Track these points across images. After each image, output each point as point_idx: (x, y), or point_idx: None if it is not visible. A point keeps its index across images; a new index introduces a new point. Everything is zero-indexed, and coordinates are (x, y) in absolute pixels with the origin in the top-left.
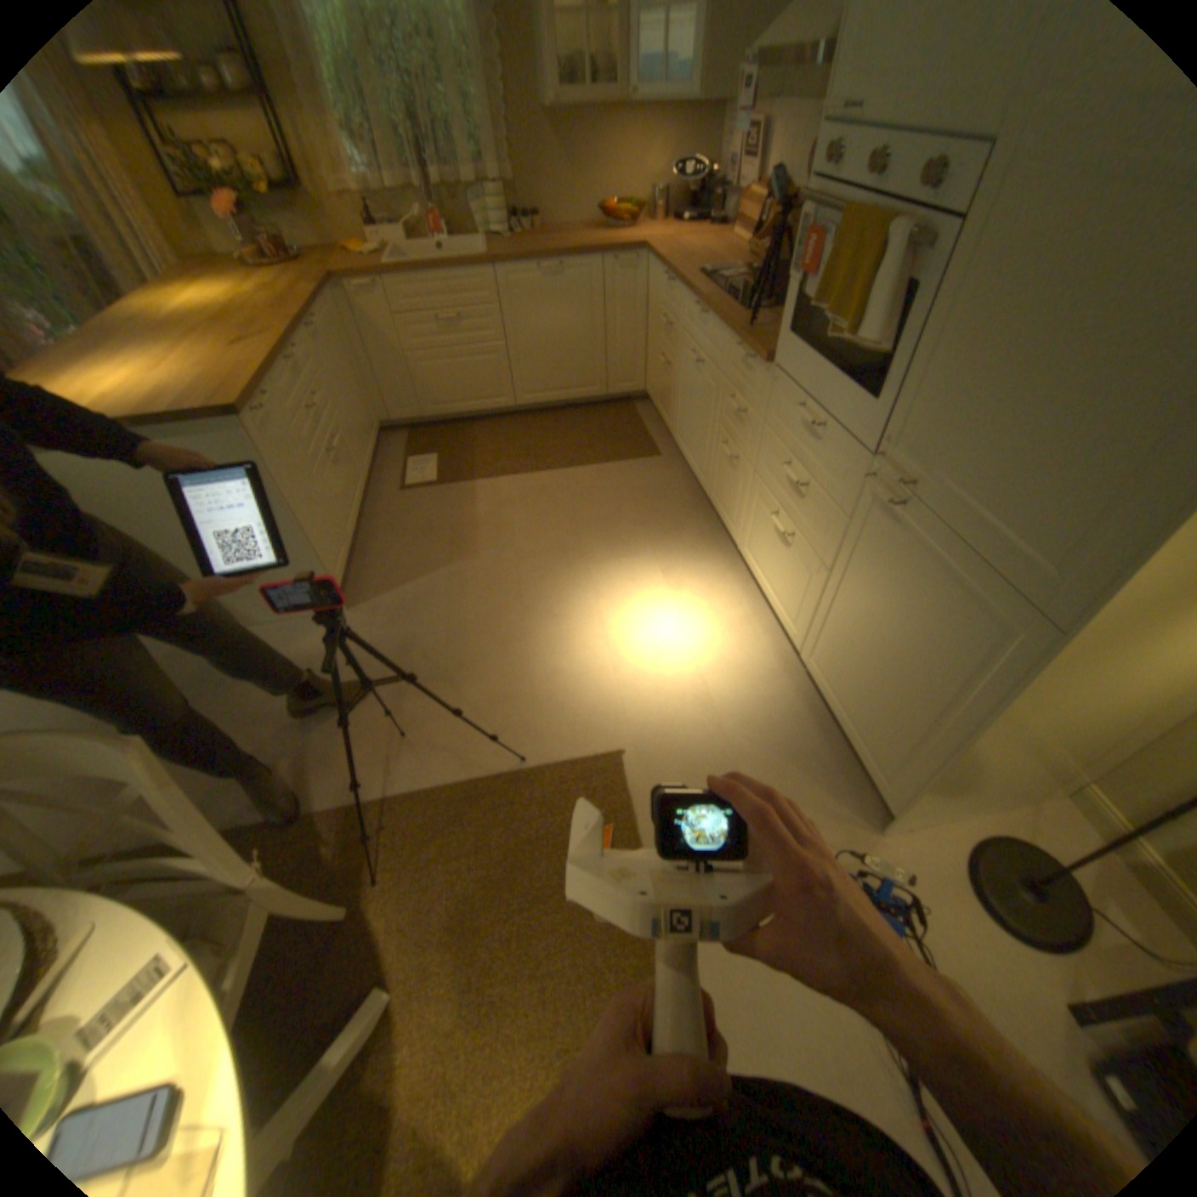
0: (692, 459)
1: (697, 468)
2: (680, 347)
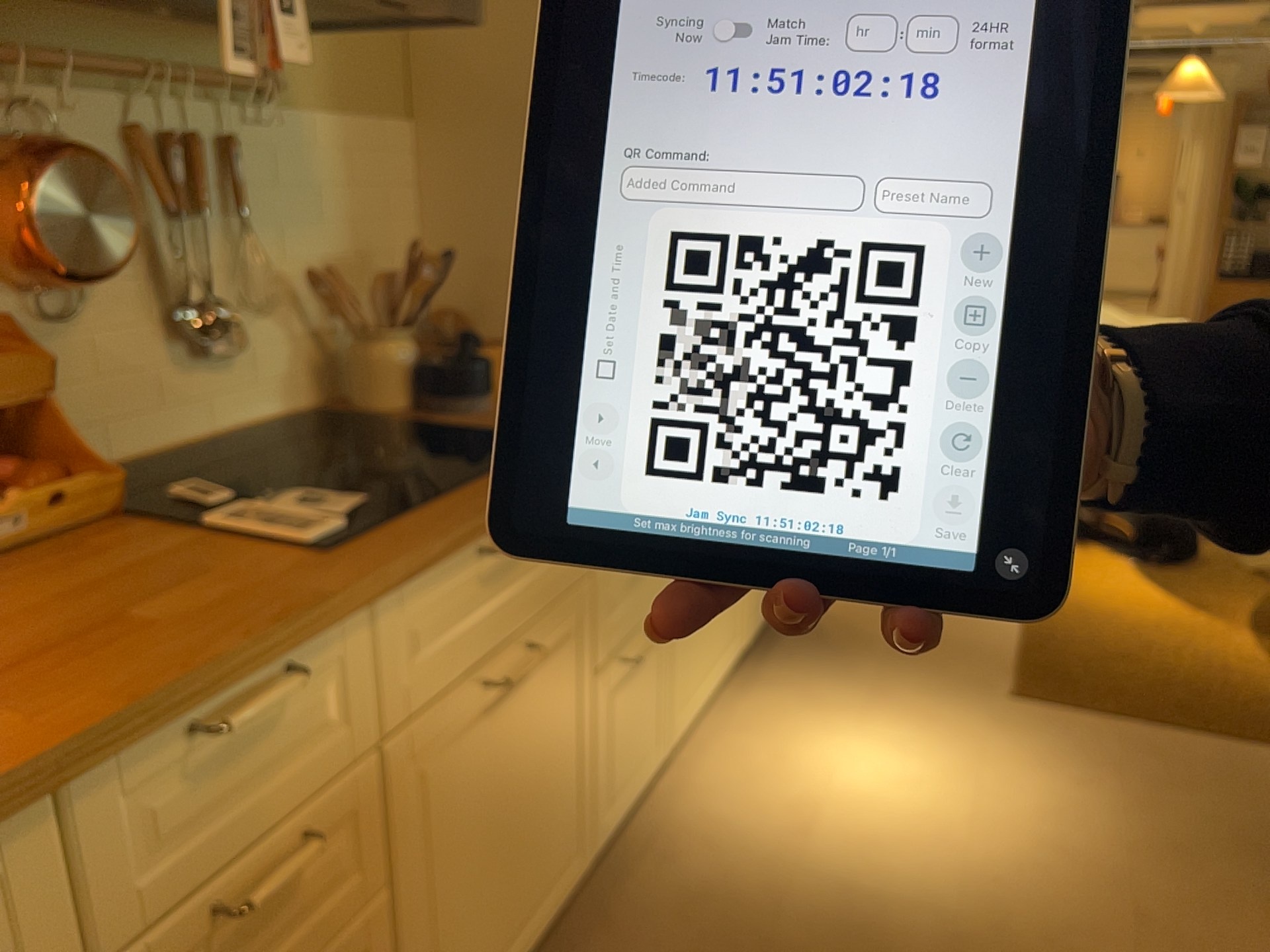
0: (528, 911)
1: (553, 881)
2: (397, 785)
